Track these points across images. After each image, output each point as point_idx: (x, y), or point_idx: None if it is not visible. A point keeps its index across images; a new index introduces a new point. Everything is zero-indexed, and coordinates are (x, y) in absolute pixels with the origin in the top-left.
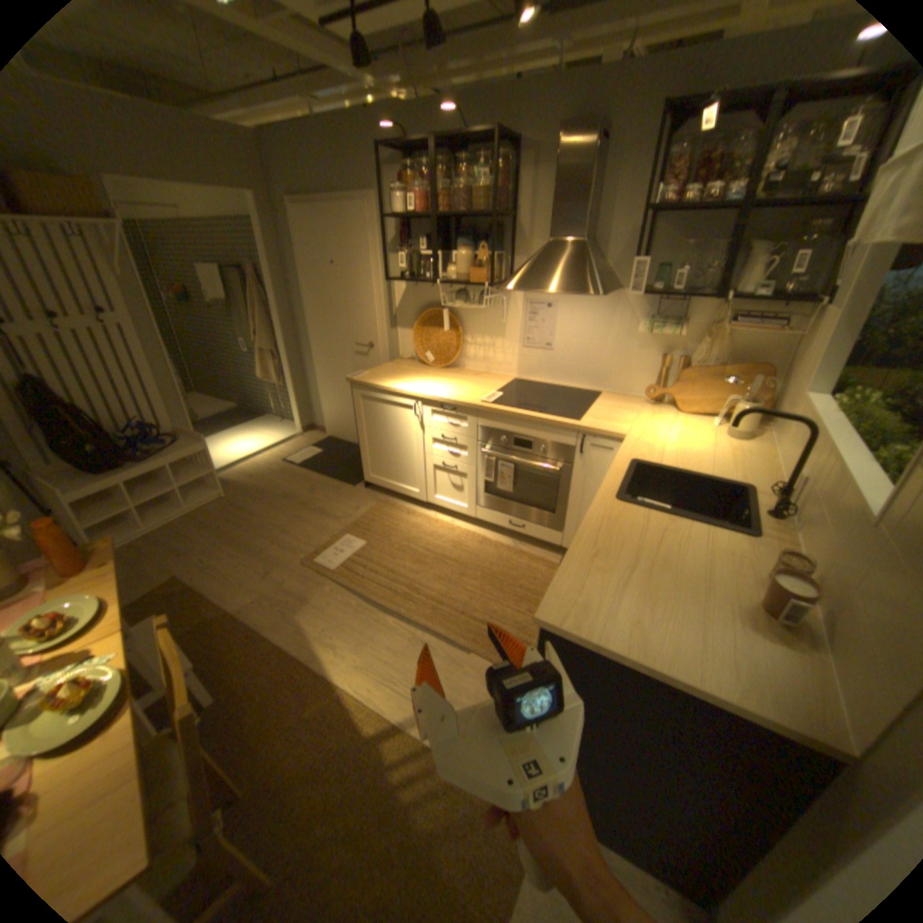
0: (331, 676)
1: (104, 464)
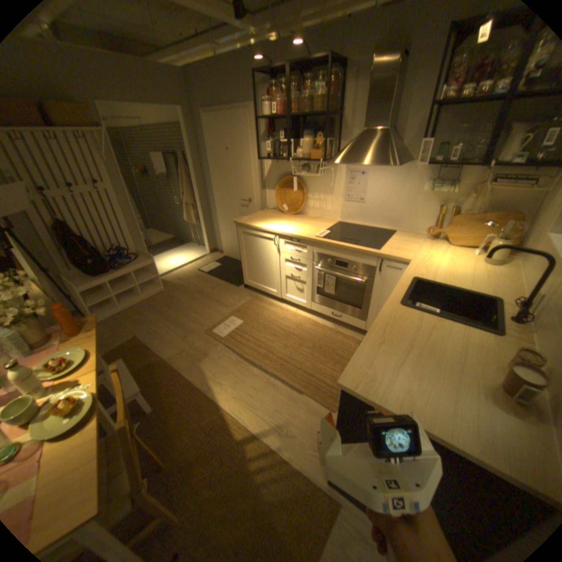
0: (218, 401)
1: (98, 270)
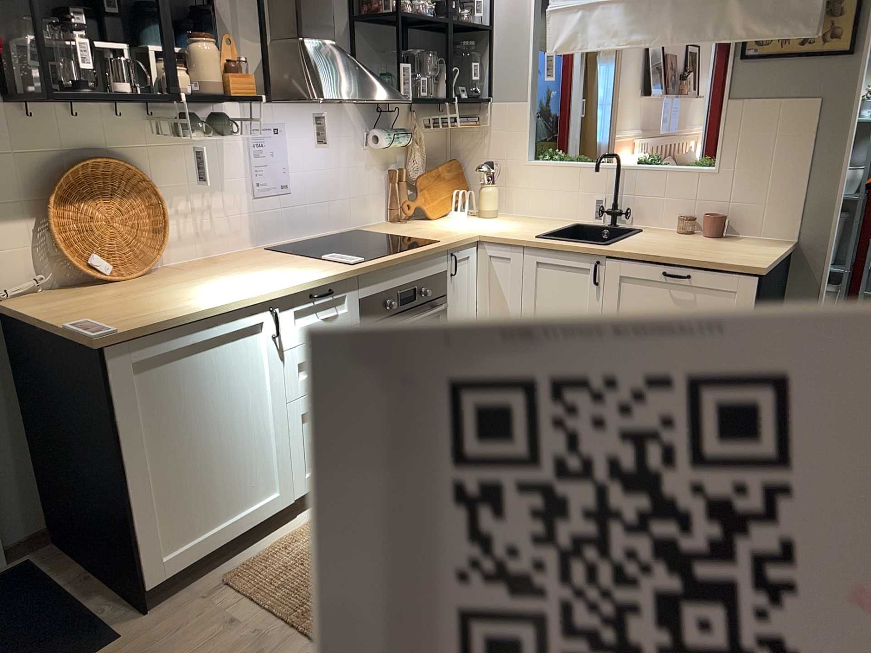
0: None
1: None
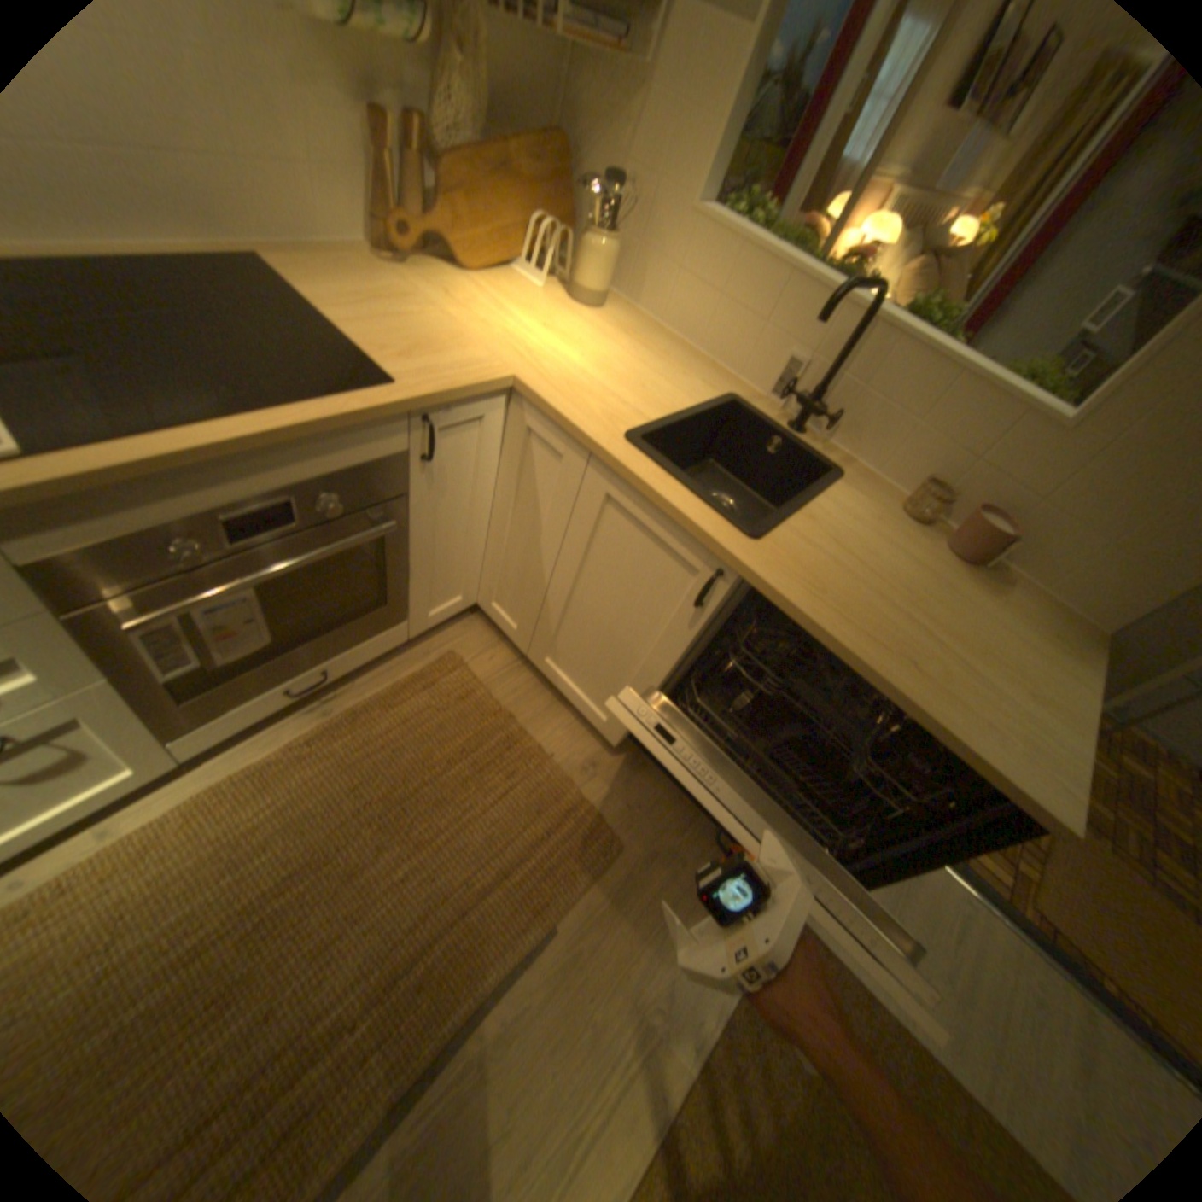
0: None
1: None
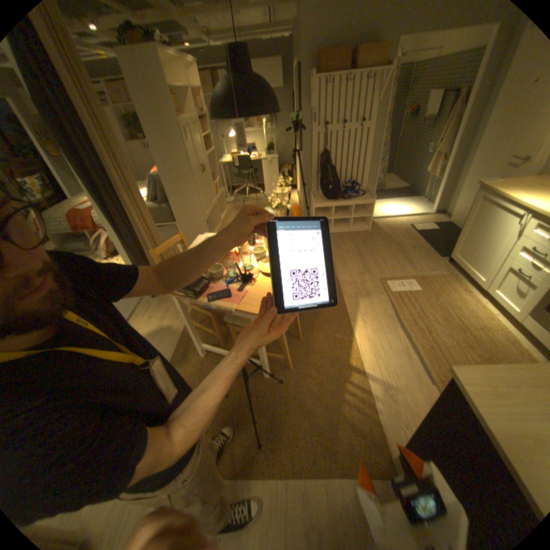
0: (355, 331)
1: (332, 196)
